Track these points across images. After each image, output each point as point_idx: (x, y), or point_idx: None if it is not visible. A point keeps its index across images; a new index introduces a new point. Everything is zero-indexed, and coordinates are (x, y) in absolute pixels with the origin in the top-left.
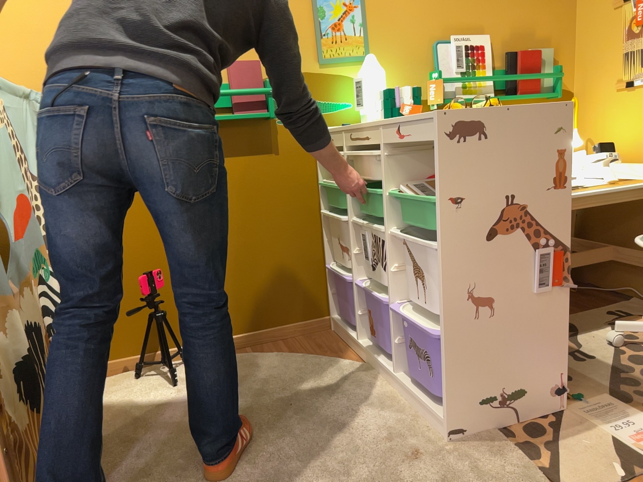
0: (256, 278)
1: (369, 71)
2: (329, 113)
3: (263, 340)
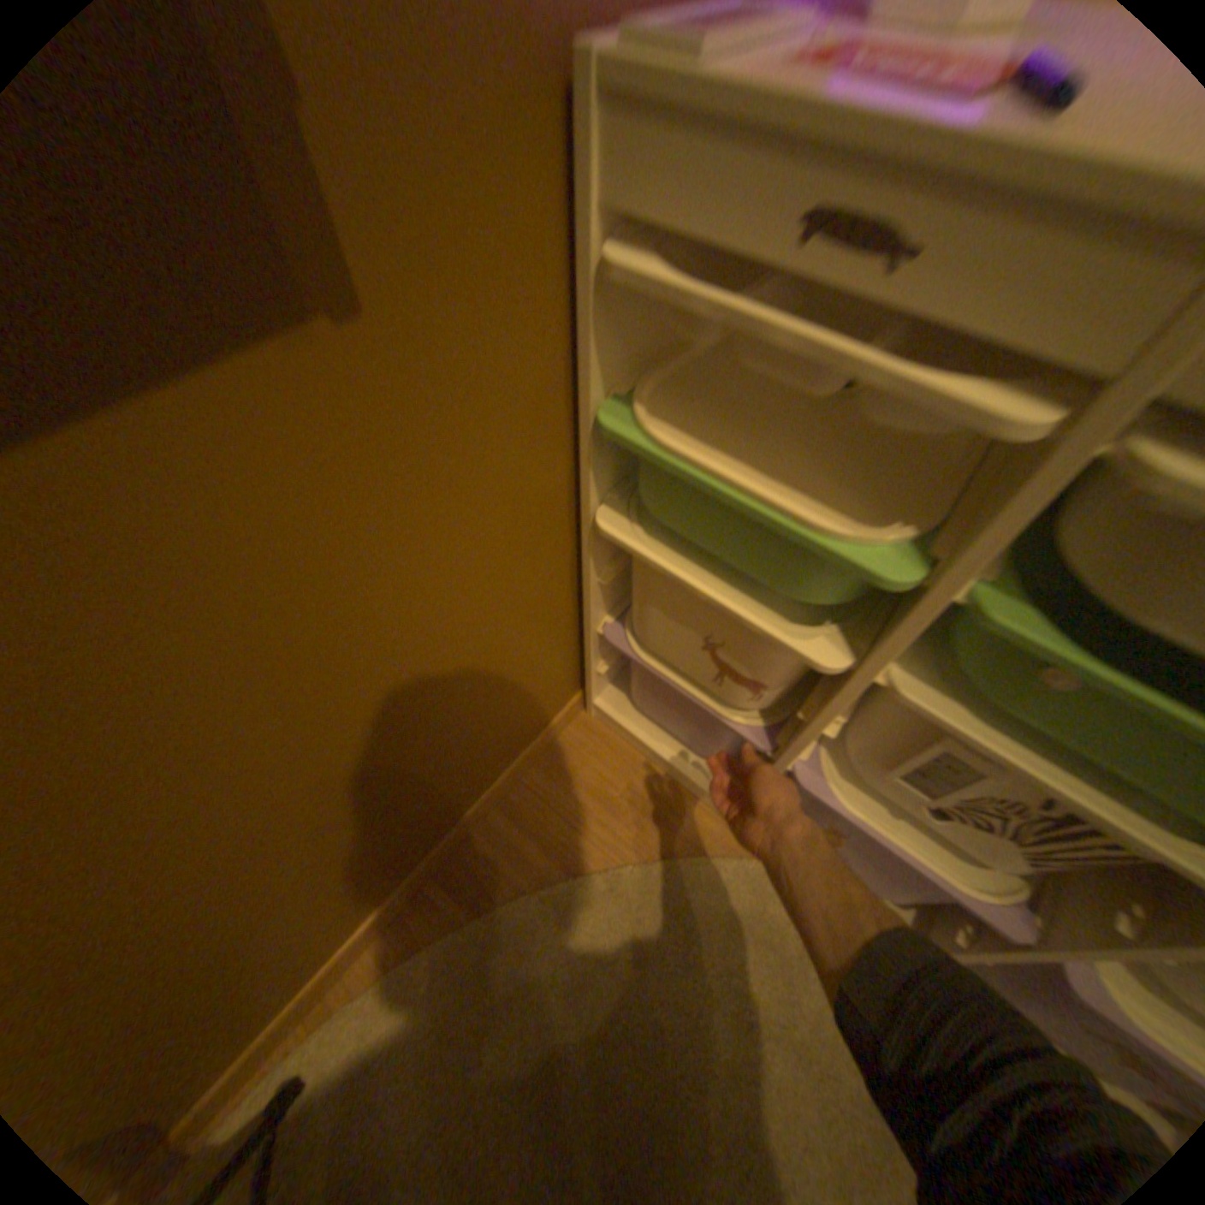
0: (407, 791)
1: None
2: None
3: (459, 842)
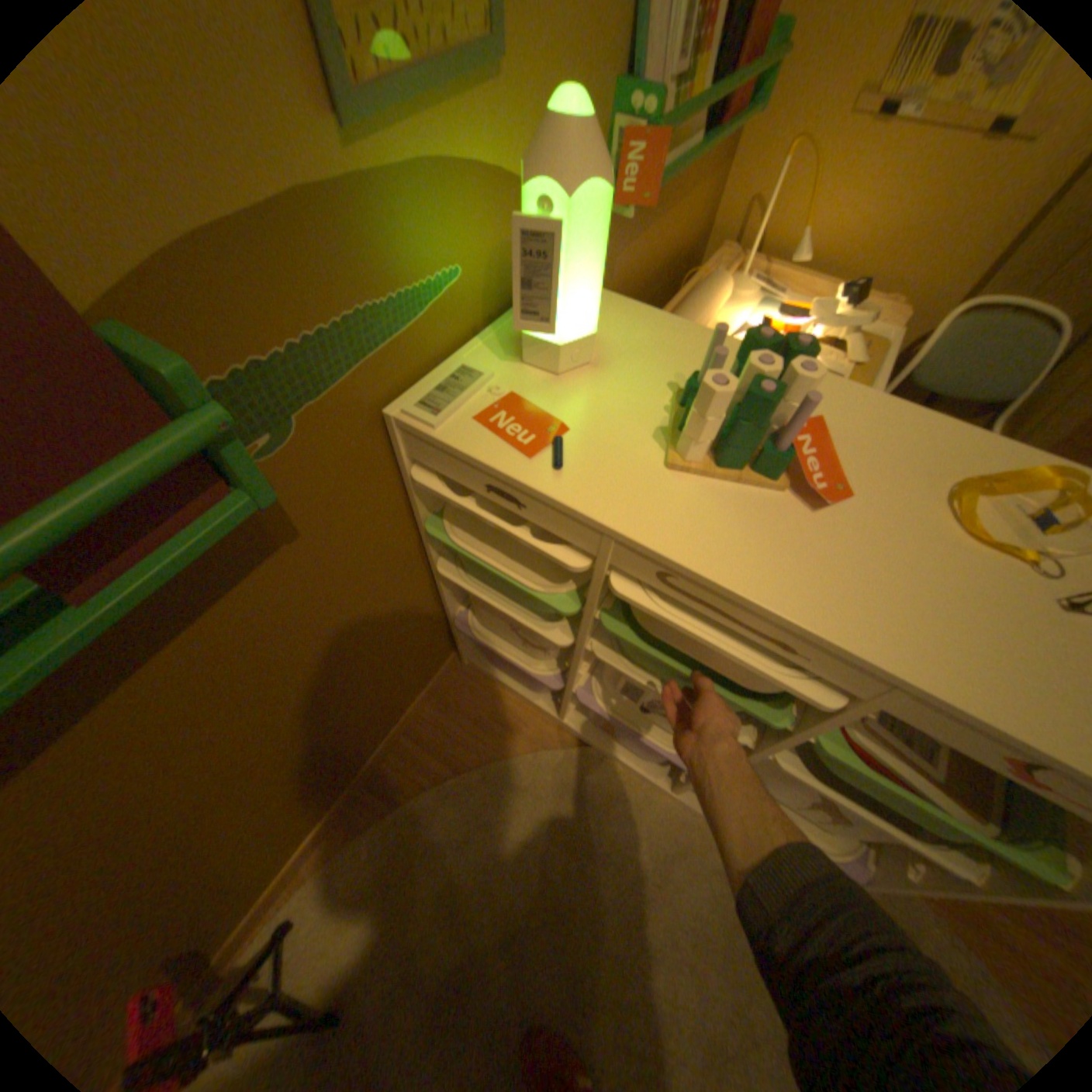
0: (341, 734)
1: (584, 189)
2: (409, 329)
3: (380, 762)
